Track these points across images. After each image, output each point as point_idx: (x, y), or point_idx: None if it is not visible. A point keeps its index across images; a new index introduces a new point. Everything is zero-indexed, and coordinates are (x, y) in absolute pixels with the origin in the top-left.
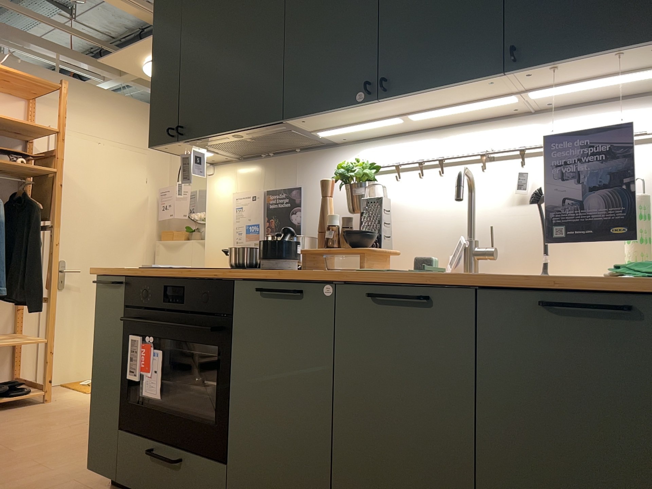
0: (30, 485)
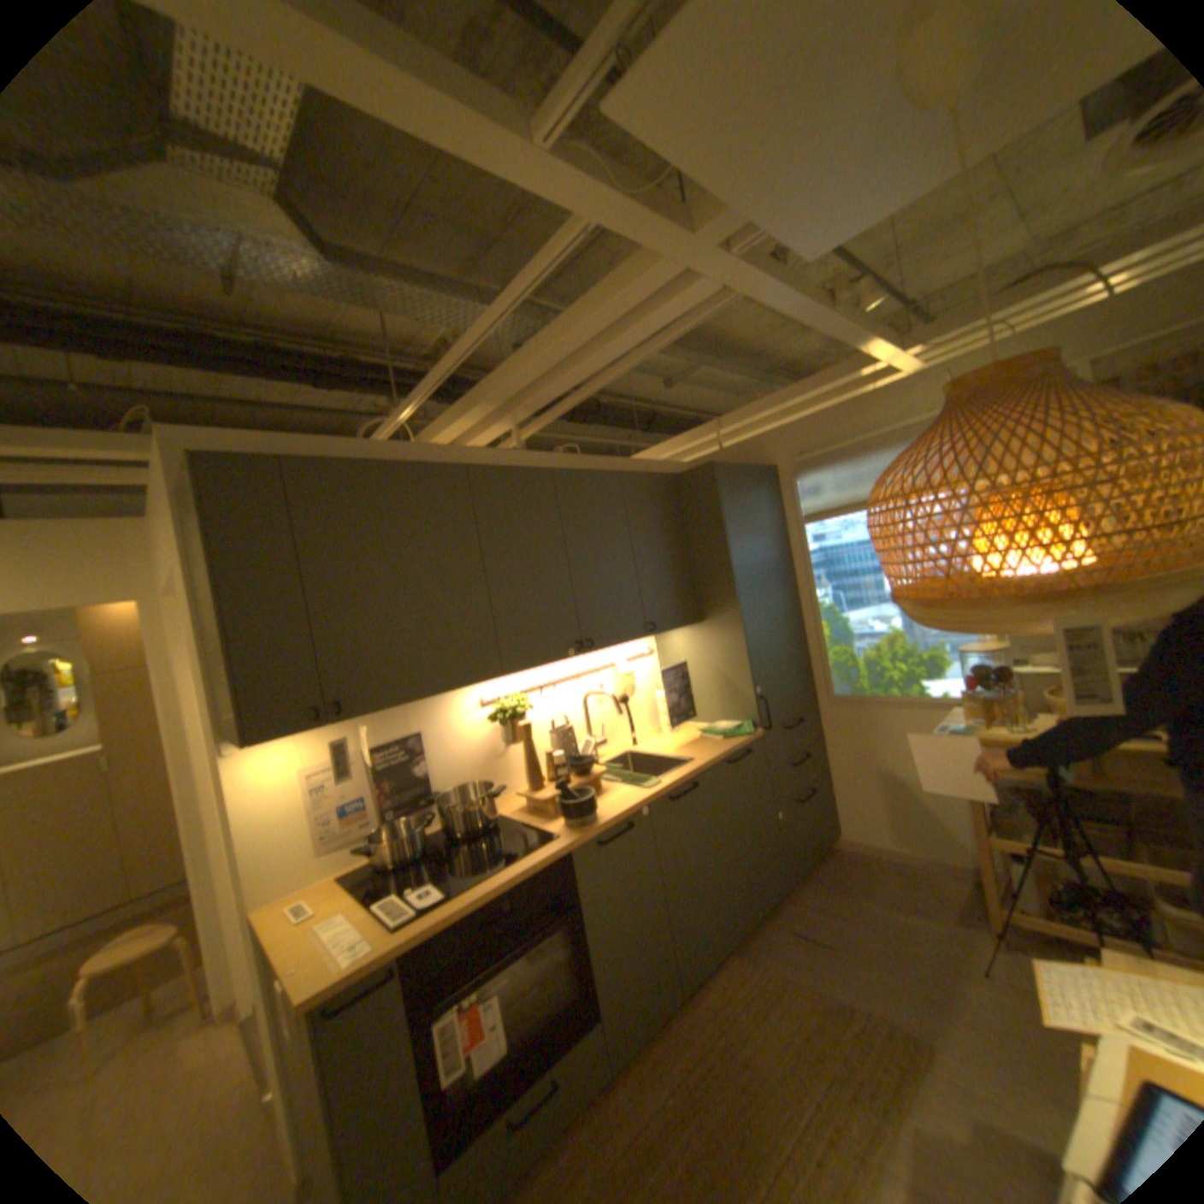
0: None
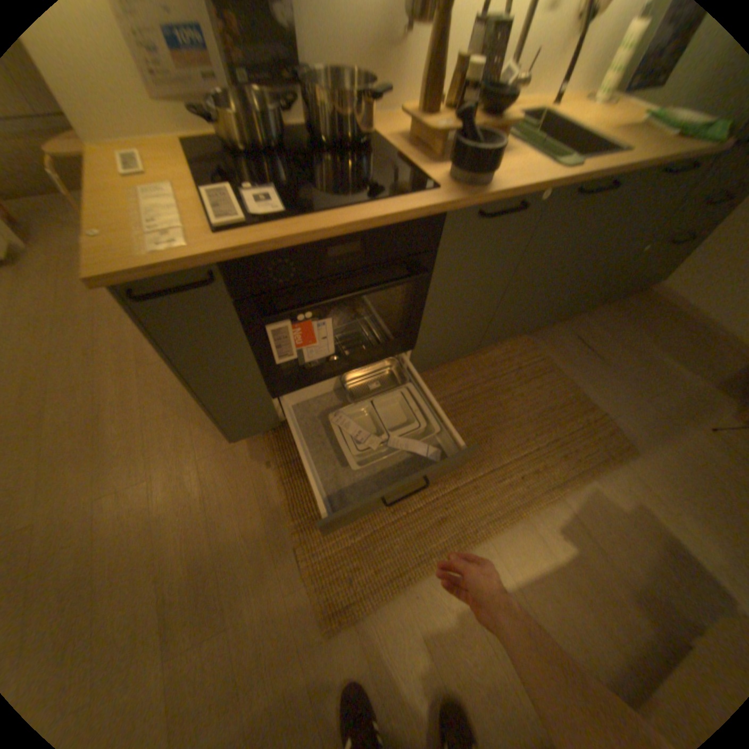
0: (172, 502)
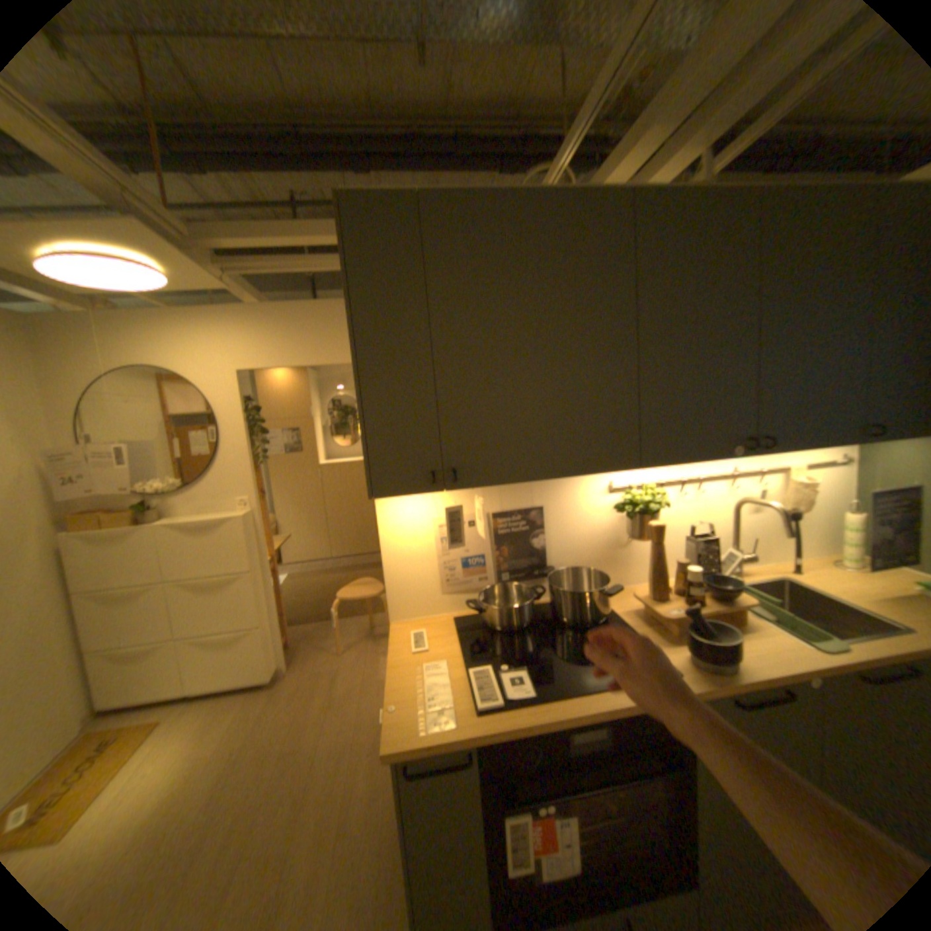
0: None
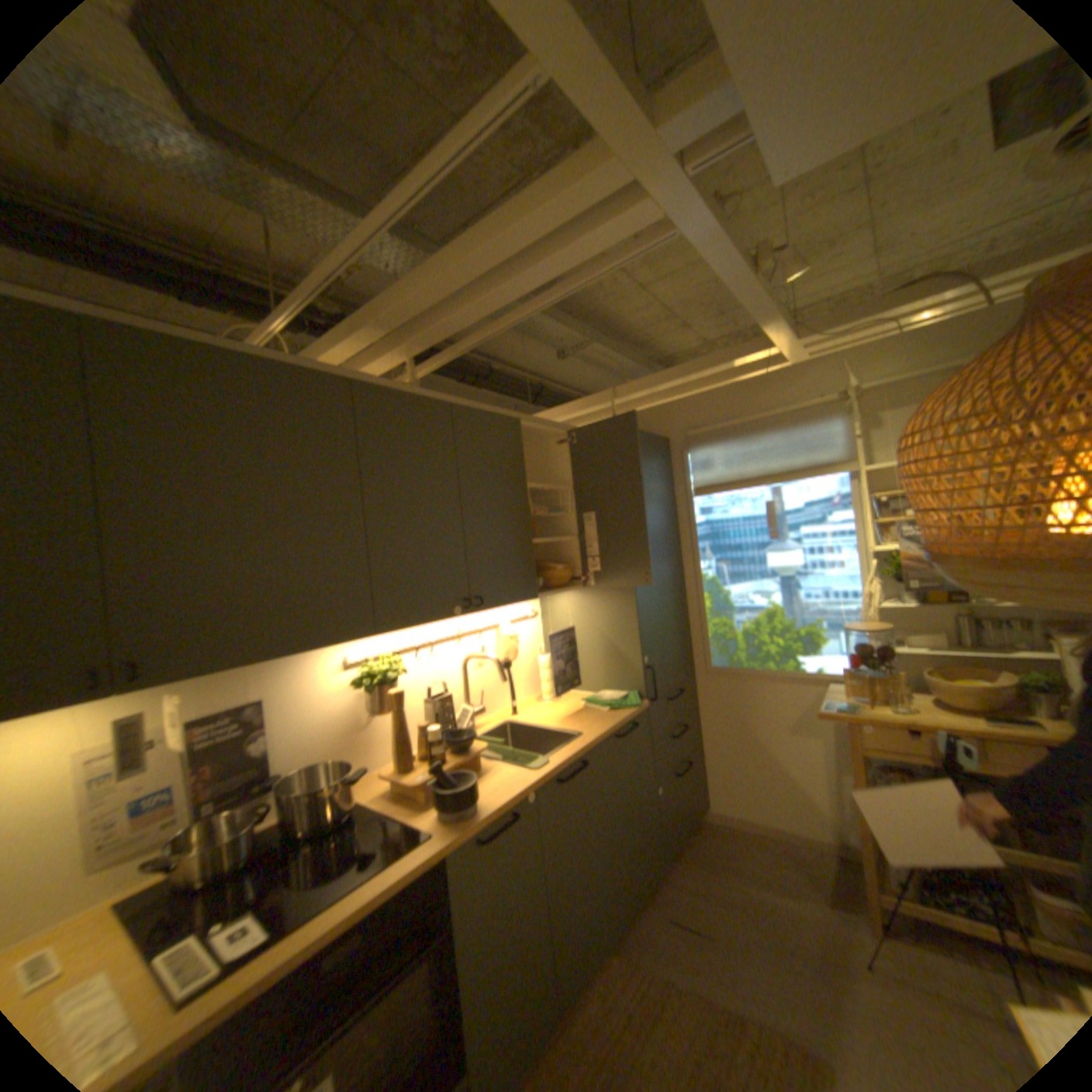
0: None
